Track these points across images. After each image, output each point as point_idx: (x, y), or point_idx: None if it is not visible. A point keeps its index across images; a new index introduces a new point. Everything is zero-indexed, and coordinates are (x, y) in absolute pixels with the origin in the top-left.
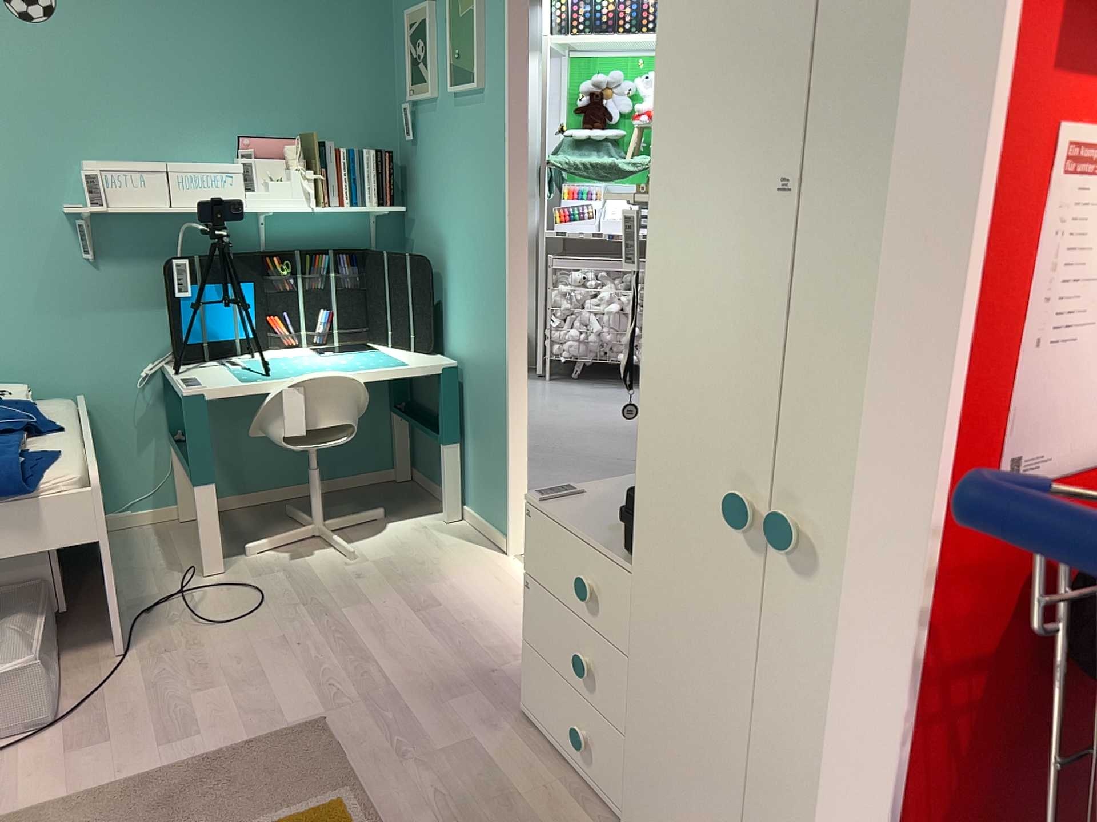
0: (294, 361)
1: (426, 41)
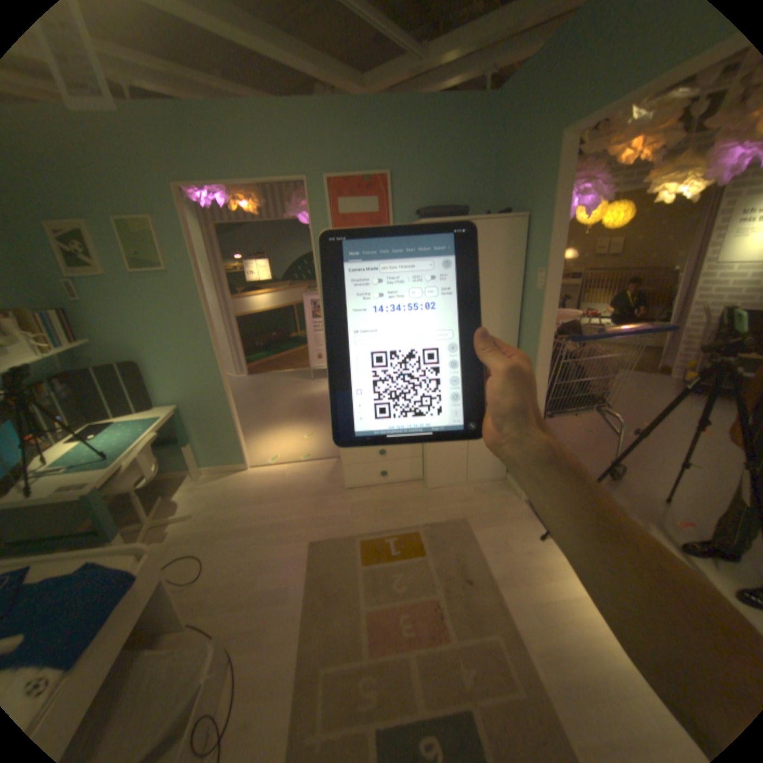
0: (83, 450)
1: (85, 243)
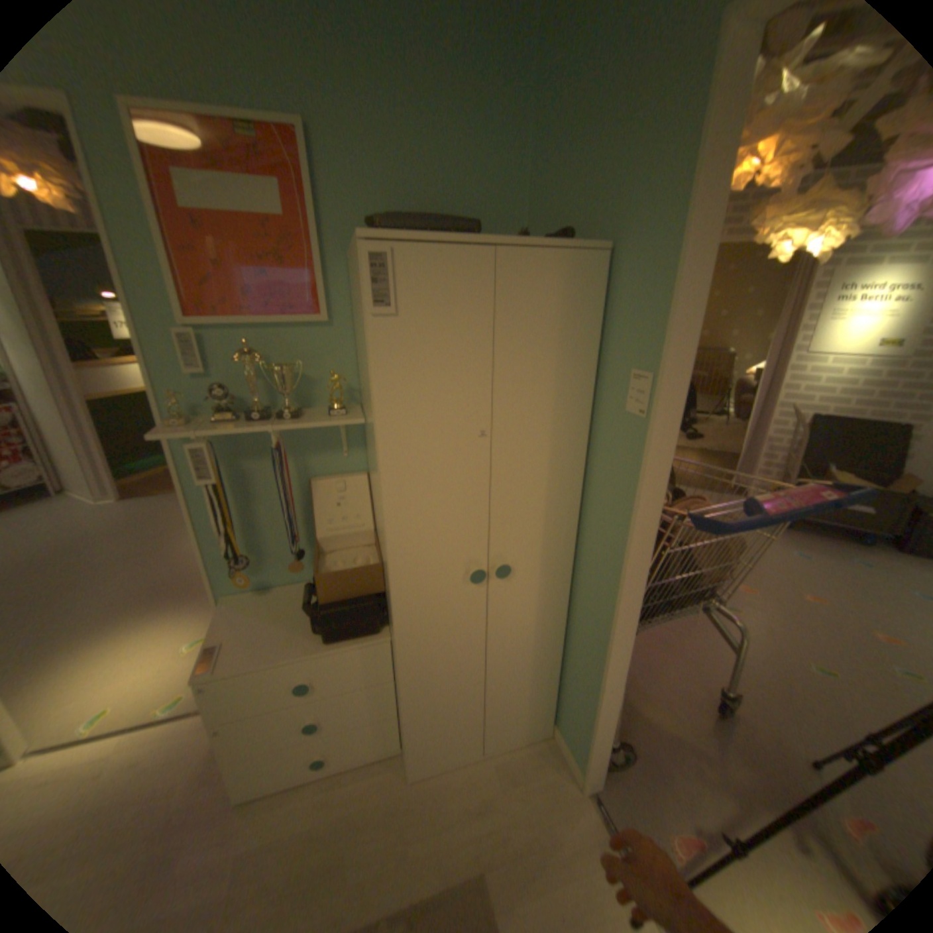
0: None
1: None
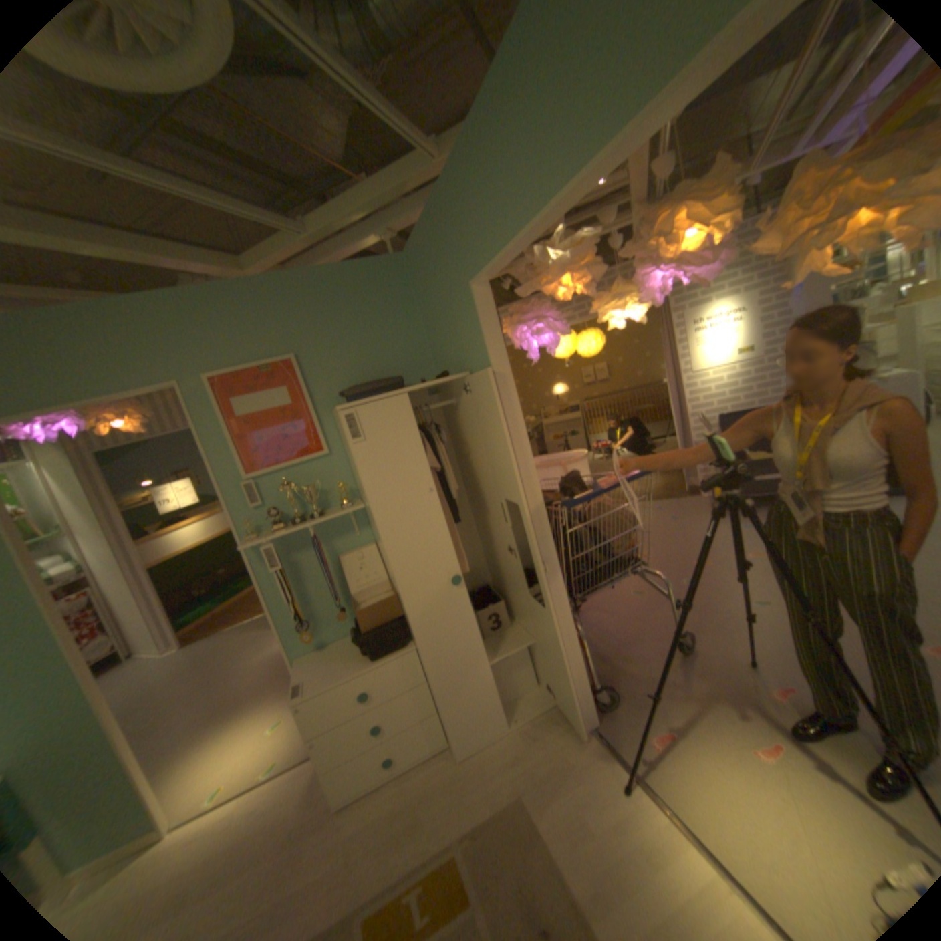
0: None
1: None
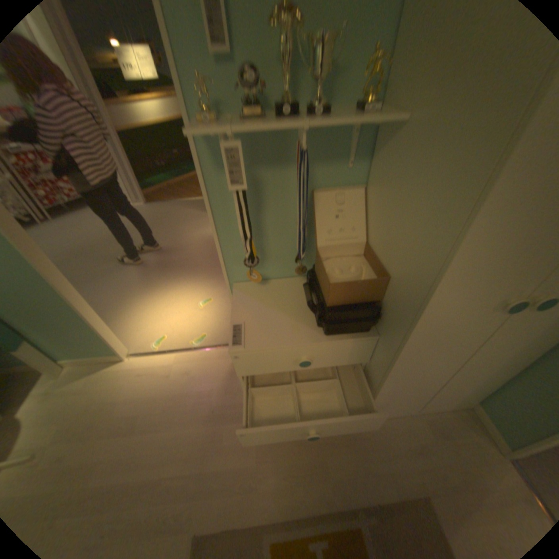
0: None
1: None
